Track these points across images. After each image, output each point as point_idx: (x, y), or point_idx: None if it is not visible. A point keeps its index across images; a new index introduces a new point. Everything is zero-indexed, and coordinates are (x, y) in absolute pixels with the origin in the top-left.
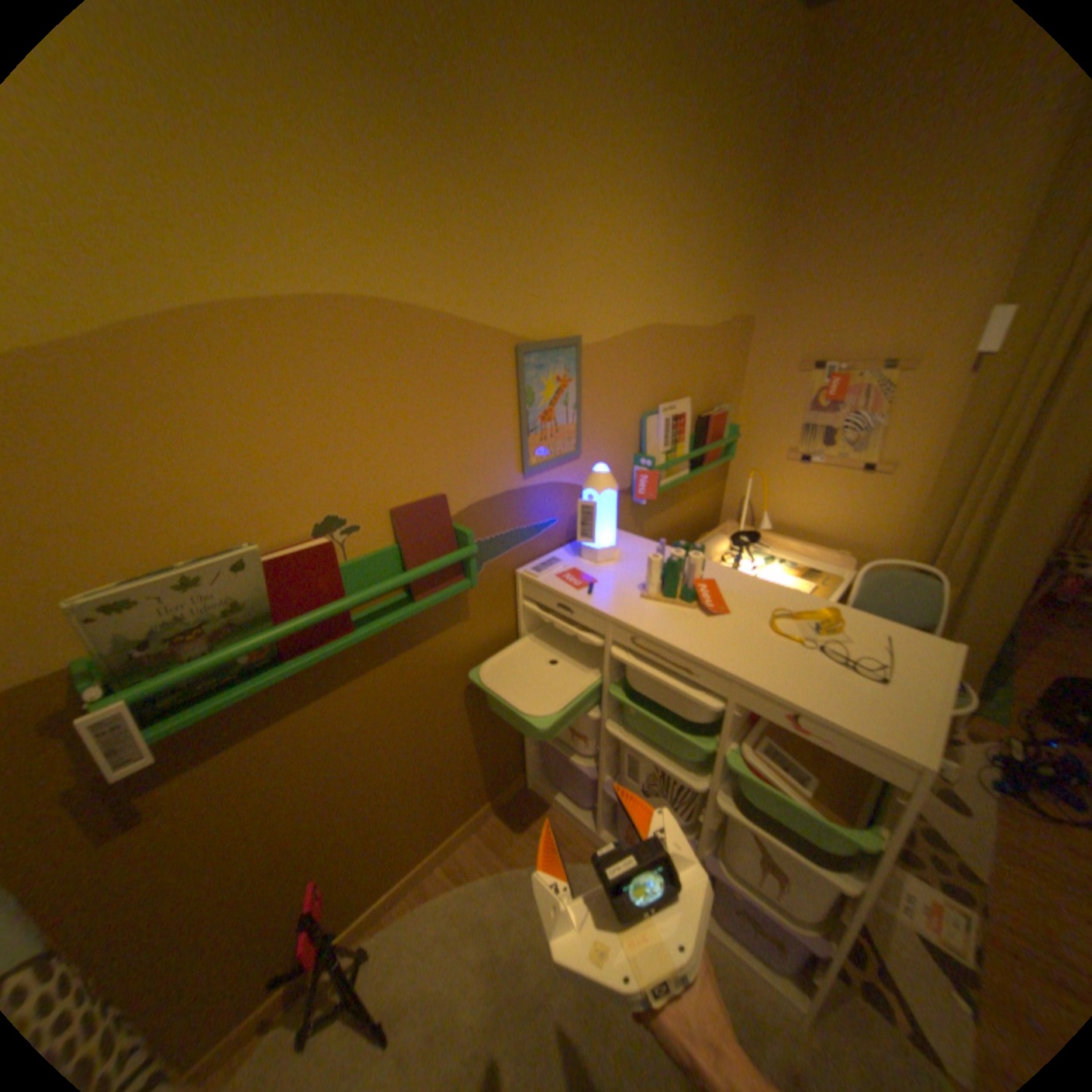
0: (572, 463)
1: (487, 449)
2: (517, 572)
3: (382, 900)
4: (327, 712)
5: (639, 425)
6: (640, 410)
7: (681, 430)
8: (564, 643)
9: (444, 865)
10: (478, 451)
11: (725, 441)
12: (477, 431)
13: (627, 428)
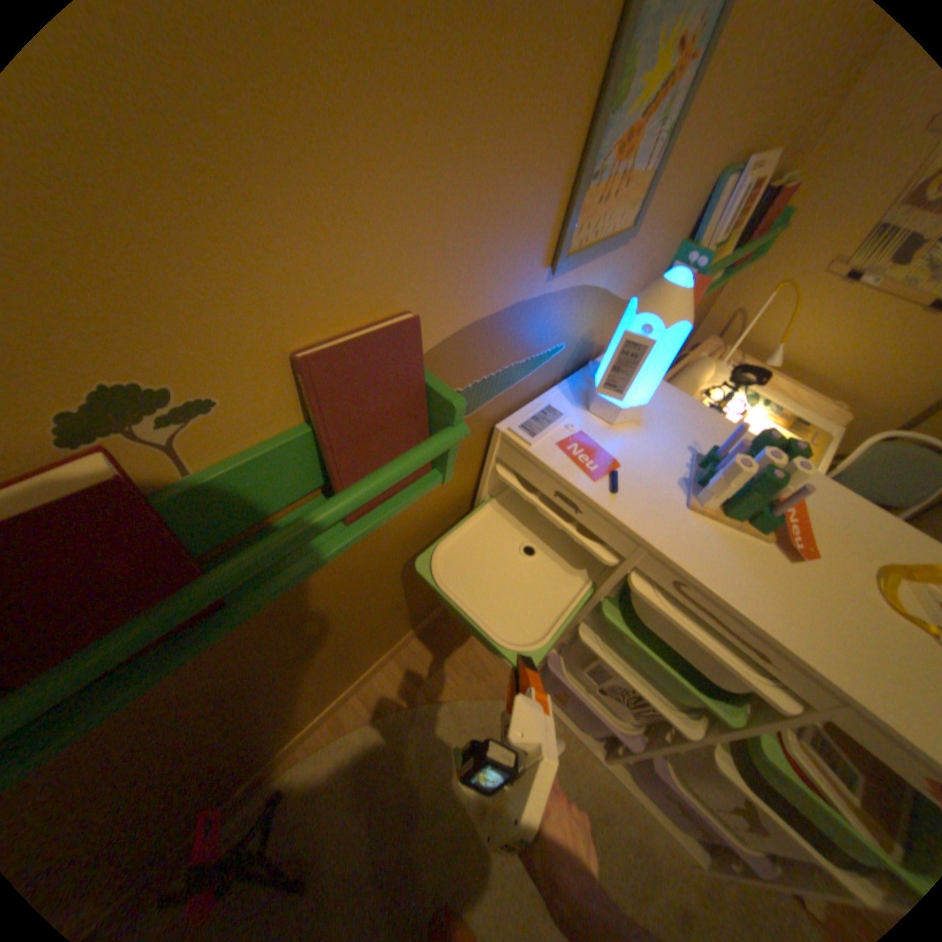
0: (618, 250)
1: (515, 207)
2: (498, 428)
3: (294, 741)
4: (194, 672)
5: (713, 188)
6: (729, 158)
7: (750, 206)
8: (539, 520)
9: (360, 695)
10: (498, 210)
11: (778, 233)
12: (508, 156)
13: (701, 191)
